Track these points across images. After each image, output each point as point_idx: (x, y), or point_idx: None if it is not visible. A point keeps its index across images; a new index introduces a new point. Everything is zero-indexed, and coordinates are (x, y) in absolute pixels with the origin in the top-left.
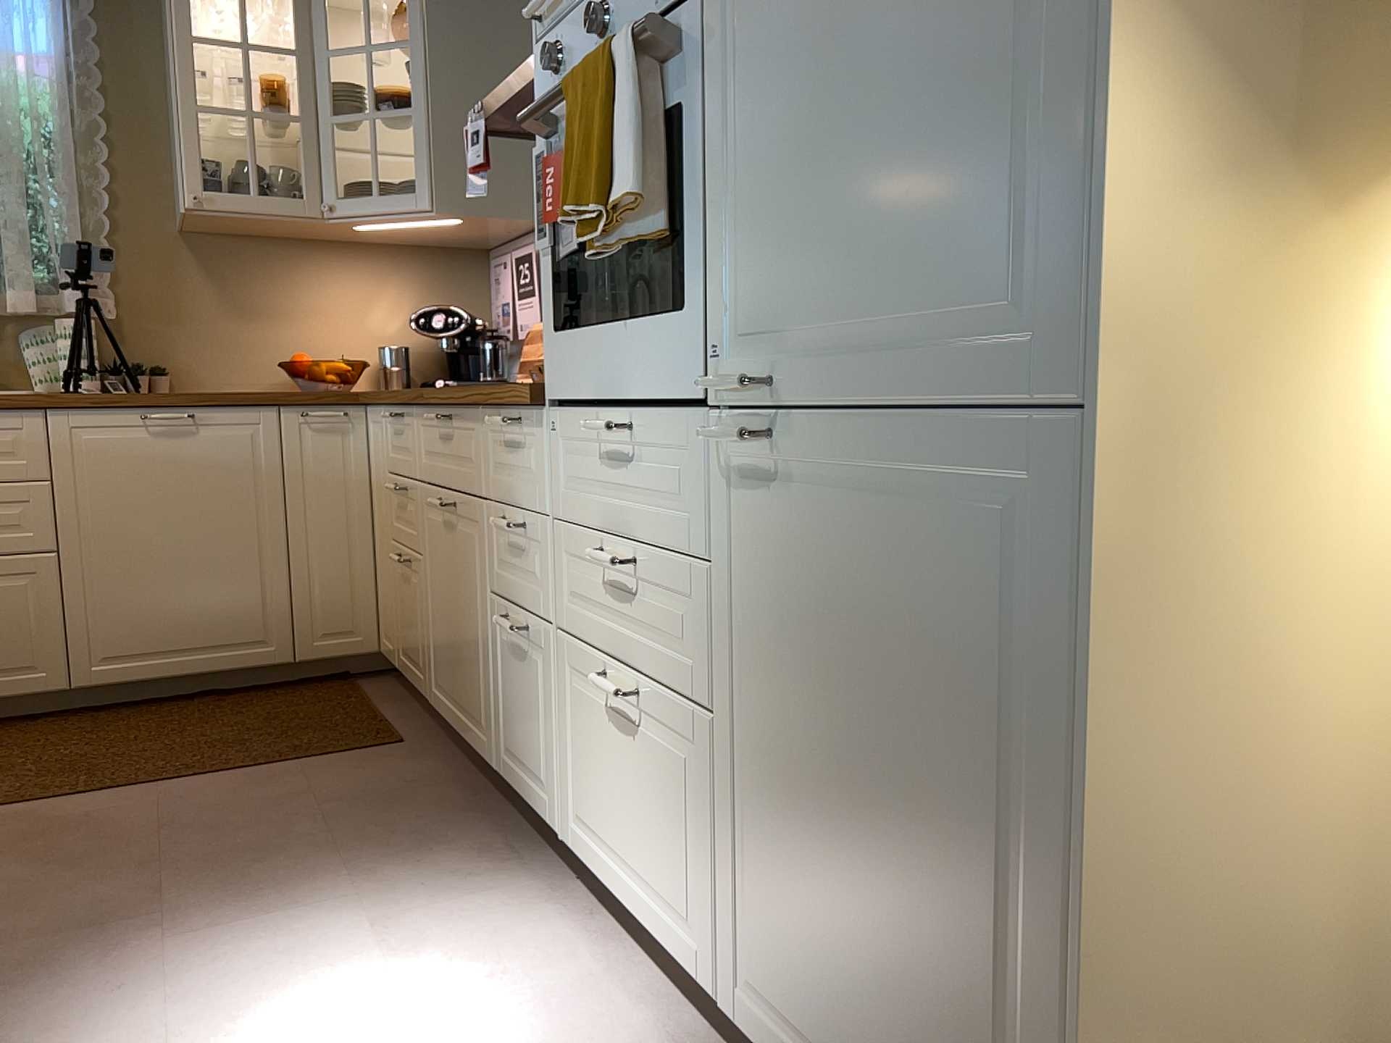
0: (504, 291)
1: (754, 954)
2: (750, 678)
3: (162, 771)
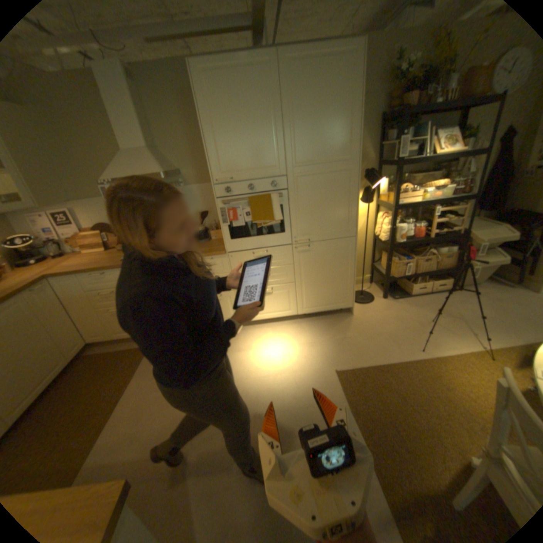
0: (43, 225)
1: (303, 304)
2: (301, 274)
3: (112, 396)
